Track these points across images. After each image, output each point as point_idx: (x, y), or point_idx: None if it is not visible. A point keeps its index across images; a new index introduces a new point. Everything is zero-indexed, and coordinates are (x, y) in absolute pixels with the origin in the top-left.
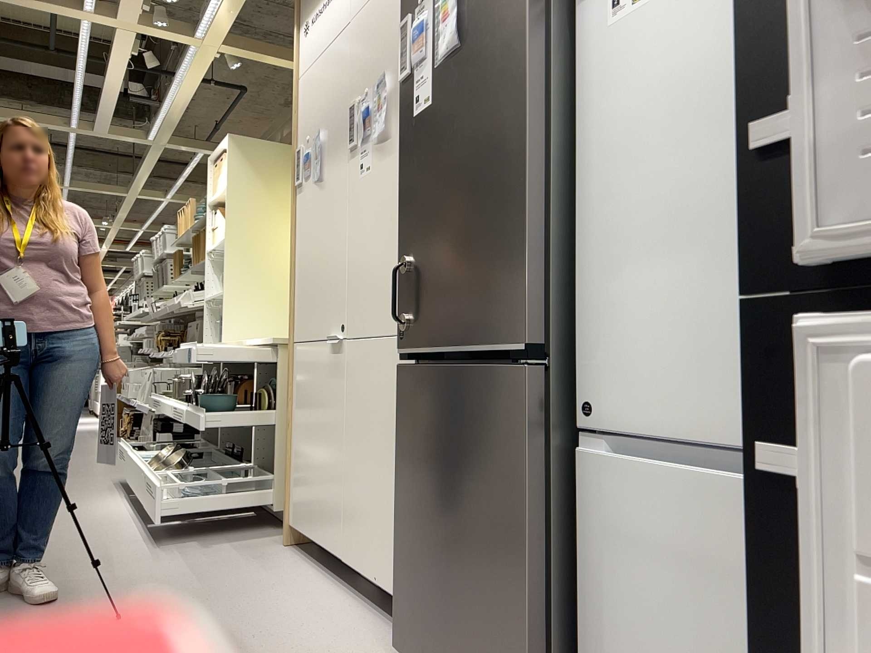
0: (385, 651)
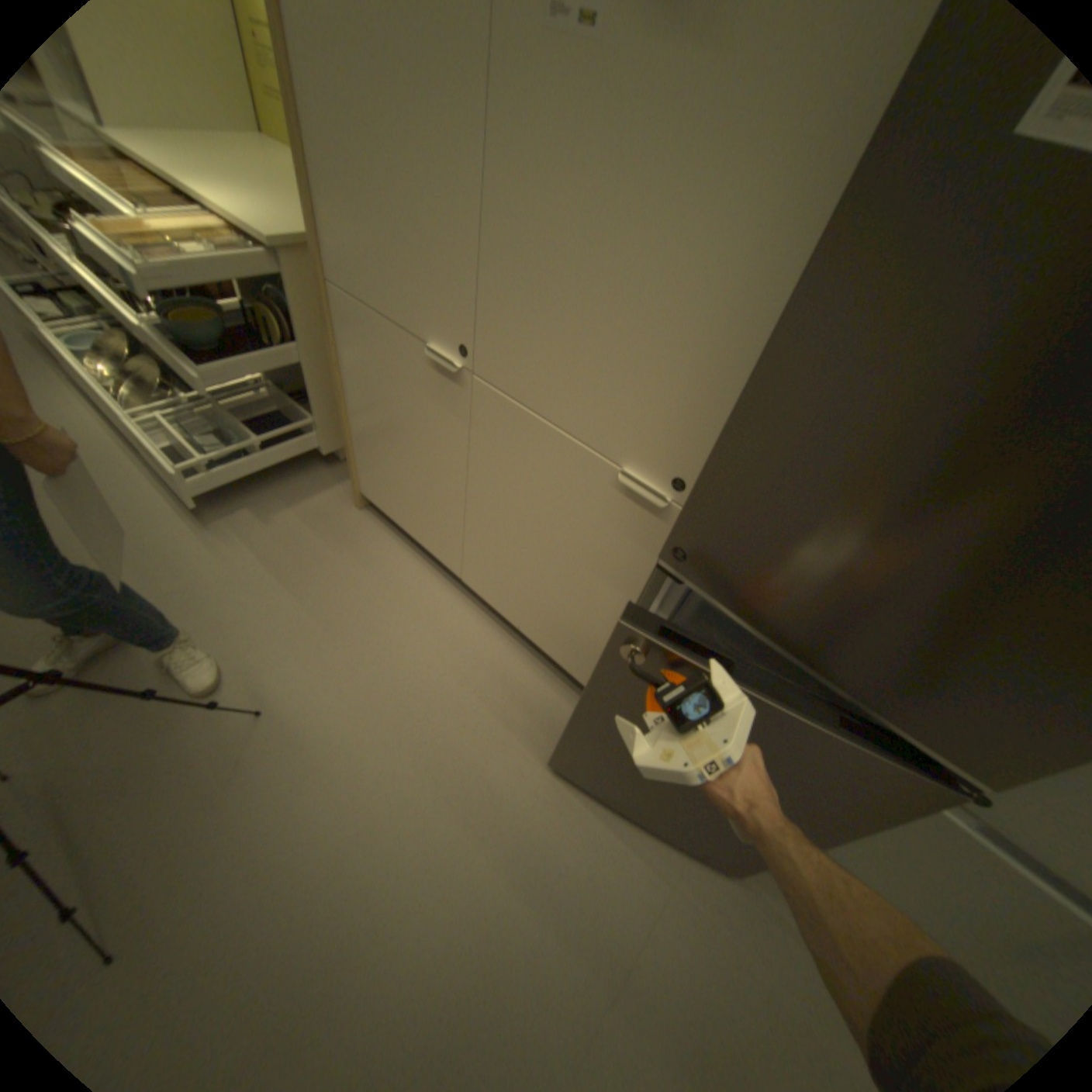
0: (553, 707)
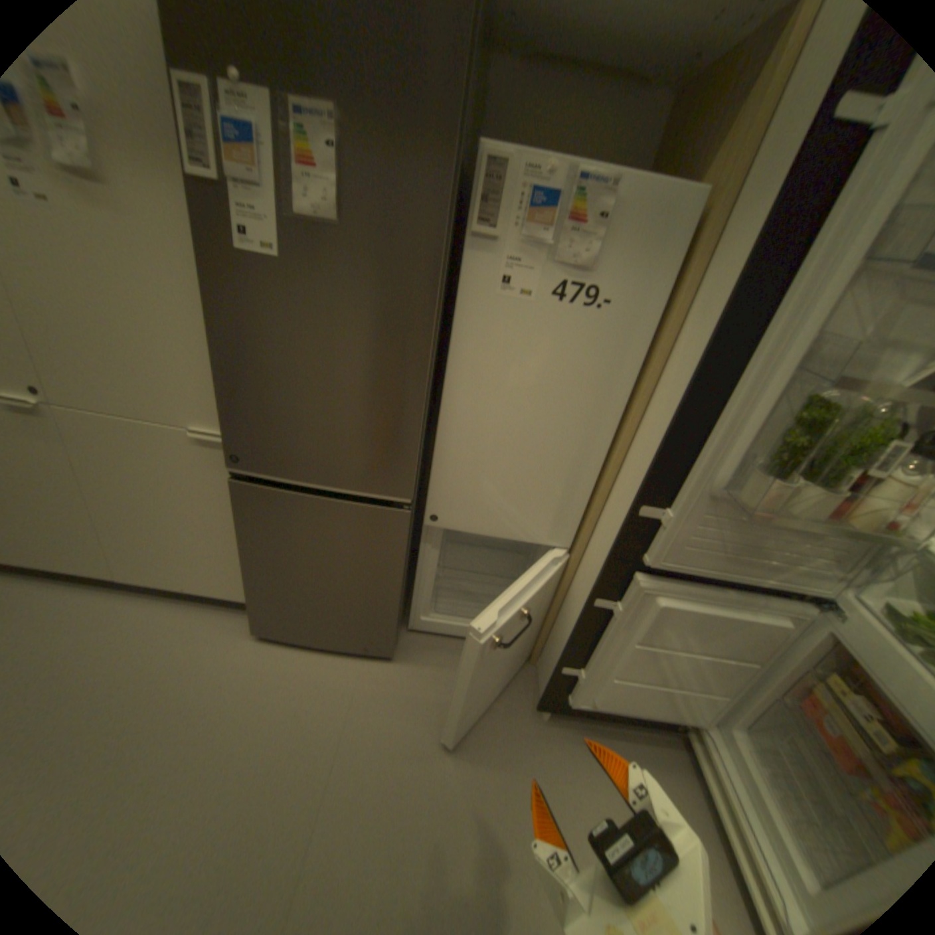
0: (233, 632)
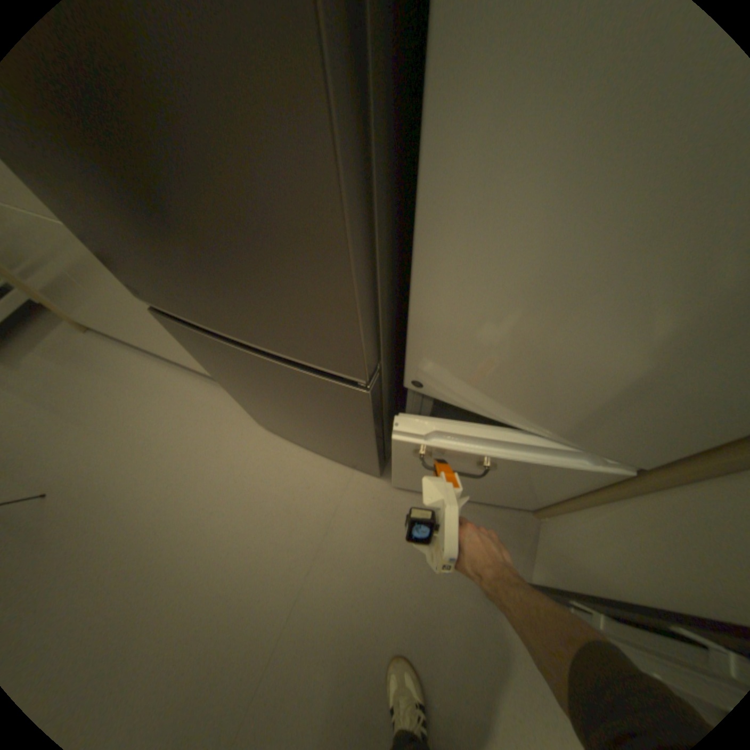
0: (247, 416)
